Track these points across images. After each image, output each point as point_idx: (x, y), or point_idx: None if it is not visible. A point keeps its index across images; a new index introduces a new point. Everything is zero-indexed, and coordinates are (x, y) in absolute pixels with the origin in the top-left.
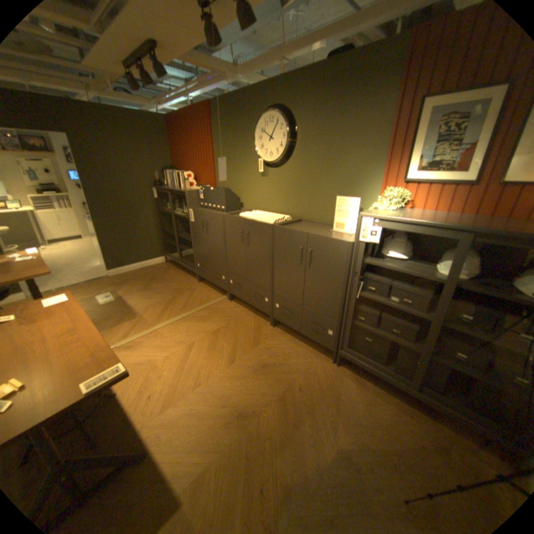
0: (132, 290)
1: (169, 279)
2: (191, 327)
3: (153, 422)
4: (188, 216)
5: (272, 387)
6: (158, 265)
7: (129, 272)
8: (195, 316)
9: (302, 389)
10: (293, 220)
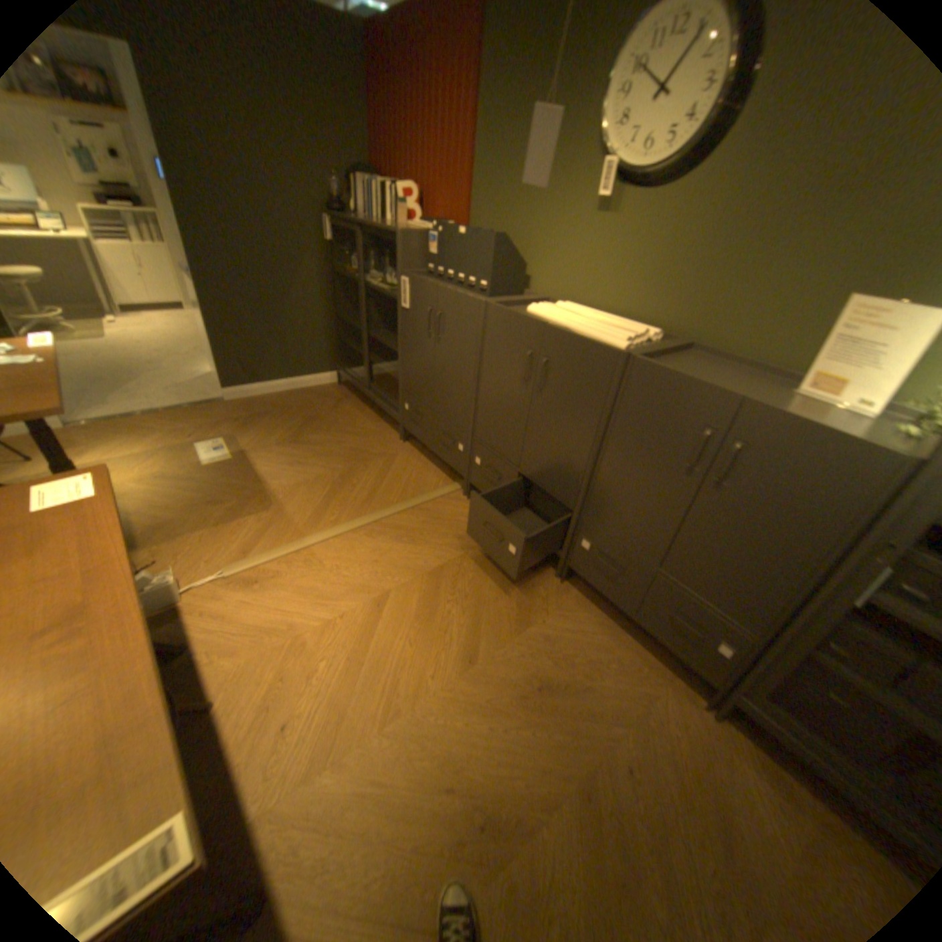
0: (267, 440)
1: (343, 425)
2: (382, 552)
3: (289, 802)
4: (396, 294)
5: (563, 753)
6: (323, 388)
7: (263, 398)
8: (391, 524)
9: (636, 774)
10: (670, 343)
